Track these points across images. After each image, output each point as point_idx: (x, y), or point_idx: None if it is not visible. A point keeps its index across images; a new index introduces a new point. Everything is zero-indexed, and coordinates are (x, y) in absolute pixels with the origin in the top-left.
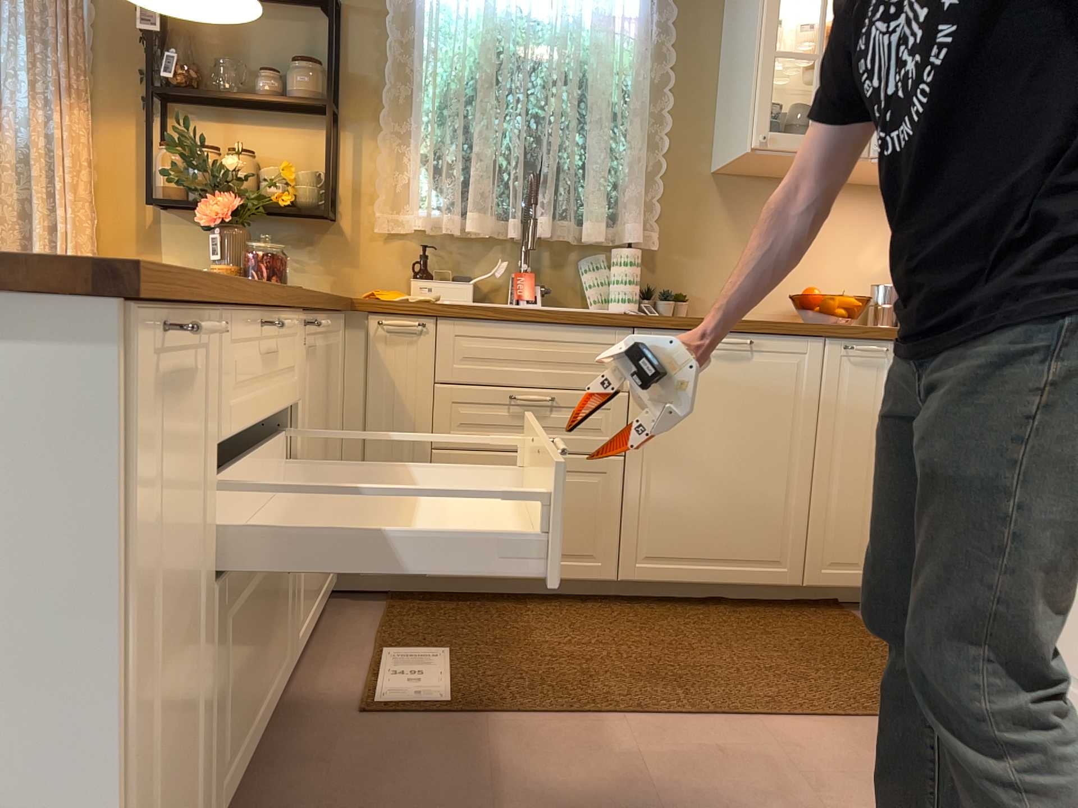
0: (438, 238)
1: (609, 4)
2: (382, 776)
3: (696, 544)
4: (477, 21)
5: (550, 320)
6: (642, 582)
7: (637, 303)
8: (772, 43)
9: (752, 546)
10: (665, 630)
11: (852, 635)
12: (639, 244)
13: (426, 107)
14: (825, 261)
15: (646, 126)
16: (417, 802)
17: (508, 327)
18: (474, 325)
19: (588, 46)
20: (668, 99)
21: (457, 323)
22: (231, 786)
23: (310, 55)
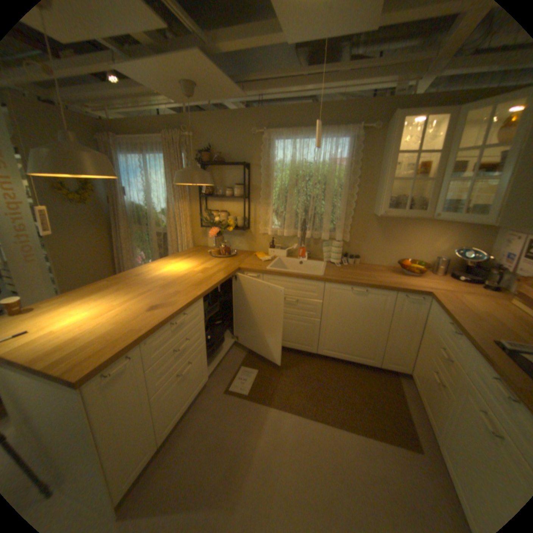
0: (277, 235)
1: (336, 155)
2: (219, 421)
3: (342, 349)
4: (289, 165)
5: (296, 278)
6: (324, 355)
7: (339, 260)
8: (392, 174)
9: (363, 353)
10: (326, 375)
11: (393, 392)
12: (343, 239)
13: (272, 197)
14: (418, 246)
15: (348, 198)
16: (222, 434)
17: (284, 278)
18: (274, 277)
19: (327, 171)
20: (356, 188)
21: (269, 276)
22: (174, 425)
23: (241, 180)
